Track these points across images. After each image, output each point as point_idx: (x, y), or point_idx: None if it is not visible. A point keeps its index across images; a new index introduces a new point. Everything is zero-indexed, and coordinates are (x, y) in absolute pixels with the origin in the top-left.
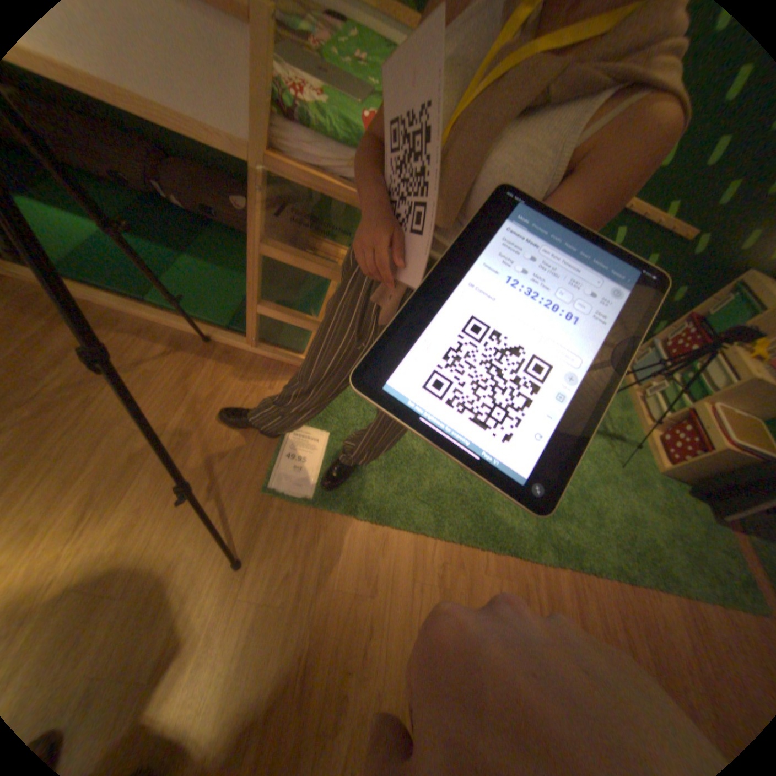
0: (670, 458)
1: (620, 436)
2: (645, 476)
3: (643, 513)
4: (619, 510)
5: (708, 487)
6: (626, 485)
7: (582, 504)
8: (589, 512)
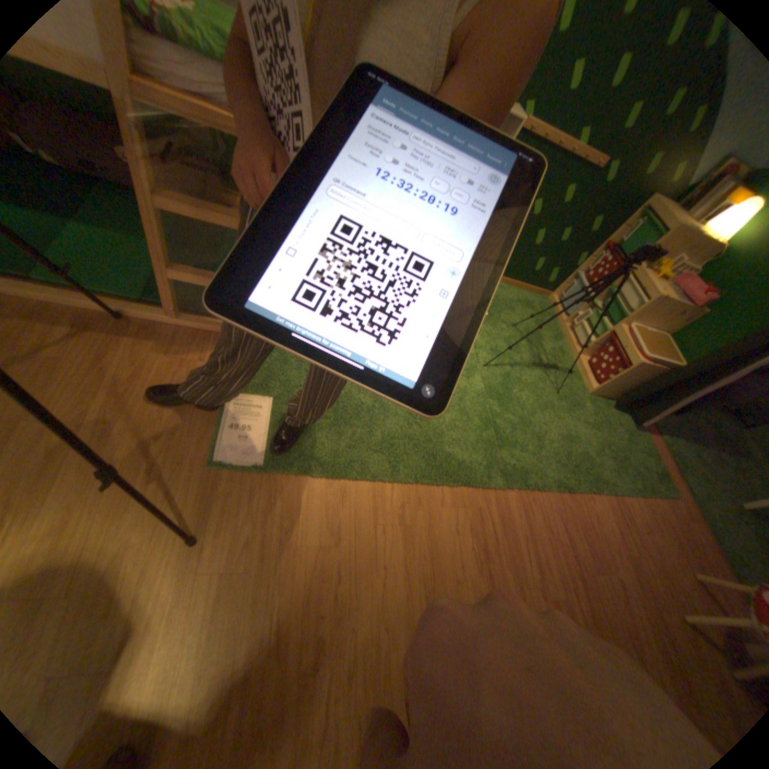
0: (597, 379)
1: (553, 365)
2: (576, 398)
3: (577, 430)
4: (556, 431)
5: (628, 399)
6: (561, 408)
7: (524, 430)
8: (530, 437)
